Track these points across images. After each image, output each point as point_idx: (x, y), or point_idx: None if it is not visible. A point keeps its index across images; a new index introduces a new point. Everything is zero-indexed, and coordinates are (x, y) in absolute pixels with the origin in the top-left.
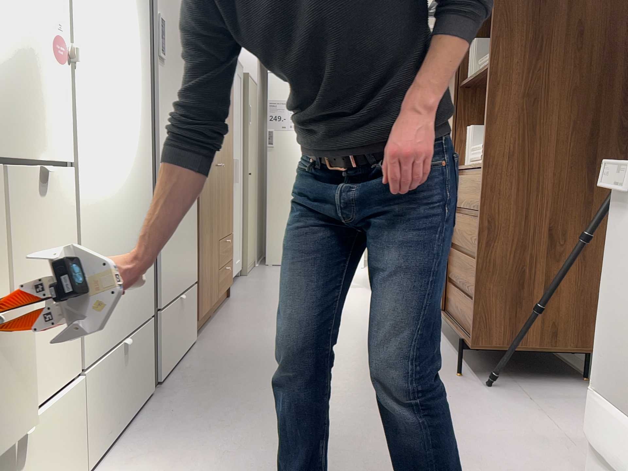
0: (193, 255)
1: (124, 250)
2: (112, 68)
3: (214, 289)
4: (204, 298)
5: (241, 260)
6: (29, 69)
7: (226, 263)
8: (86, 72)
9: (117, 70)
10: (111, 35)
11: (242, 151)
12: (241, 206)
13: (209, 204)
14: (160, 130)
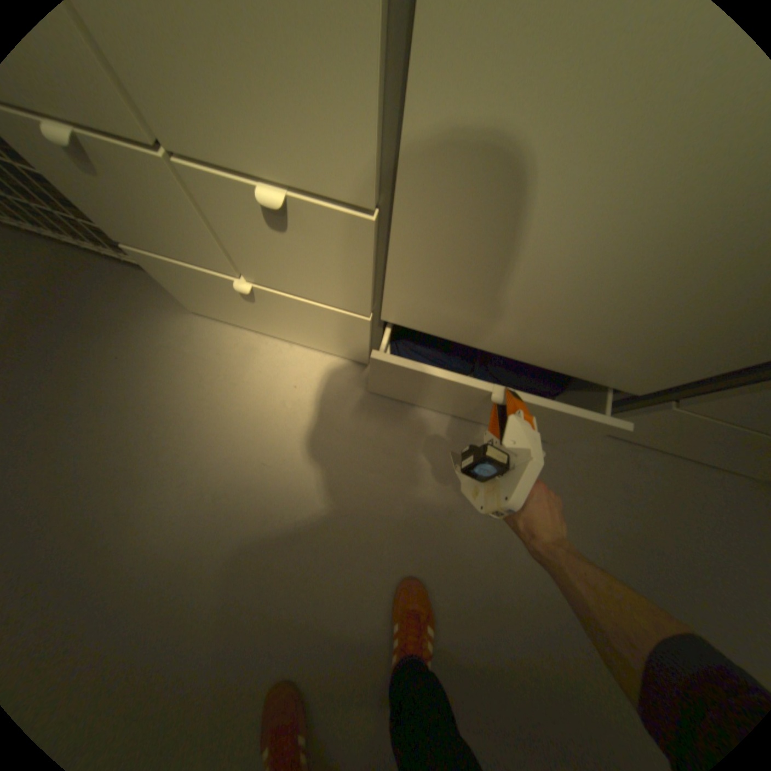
0: None
1: (648, 280)
2: None
3: None
4: None
5: None
6: None
7: None
8: None
9: None
10: None
11: None
12: None
13: None
14: None
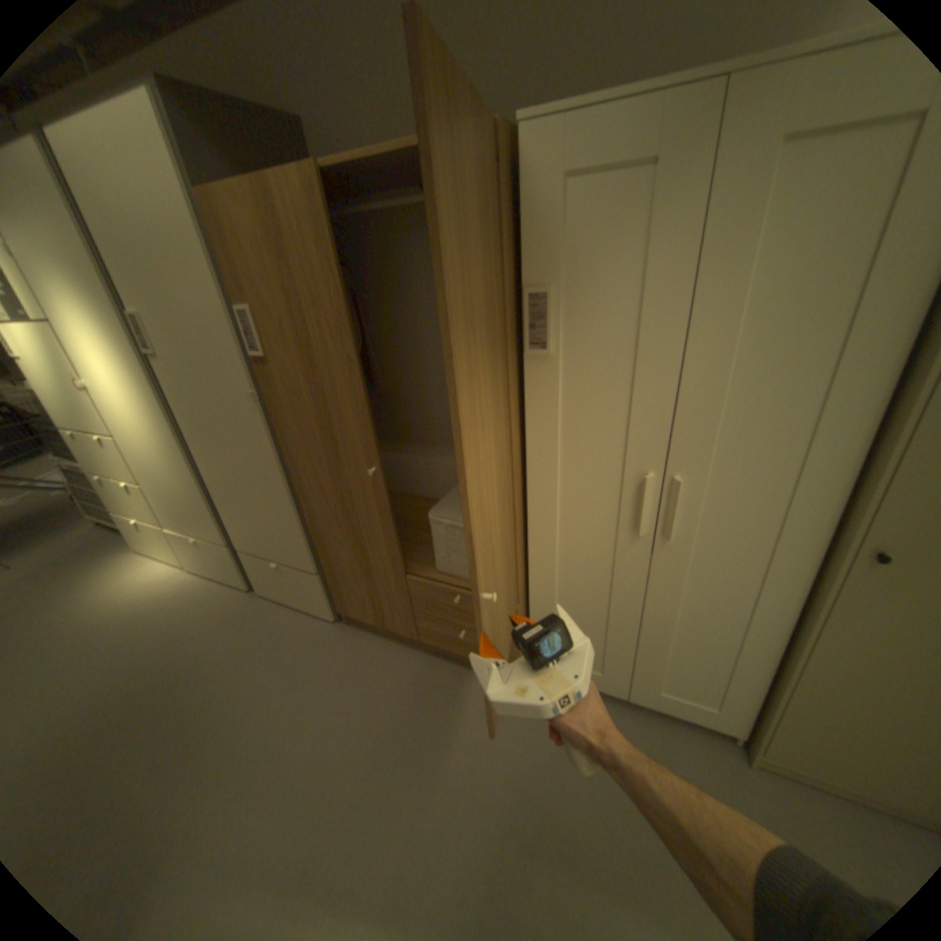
0: (297, 546)
1: (174, 492)
2: (110, 383)
3: (395, 619)
4: (355, 606)
5: (740, 722)
6: (76, 398)
7: (467, 627)
8: (98, 391)
9: (115, 383)
10: (100, 362)
11: (839, 463)
12: (780, 619)
13: (347, 515)
14: (182, 419)
